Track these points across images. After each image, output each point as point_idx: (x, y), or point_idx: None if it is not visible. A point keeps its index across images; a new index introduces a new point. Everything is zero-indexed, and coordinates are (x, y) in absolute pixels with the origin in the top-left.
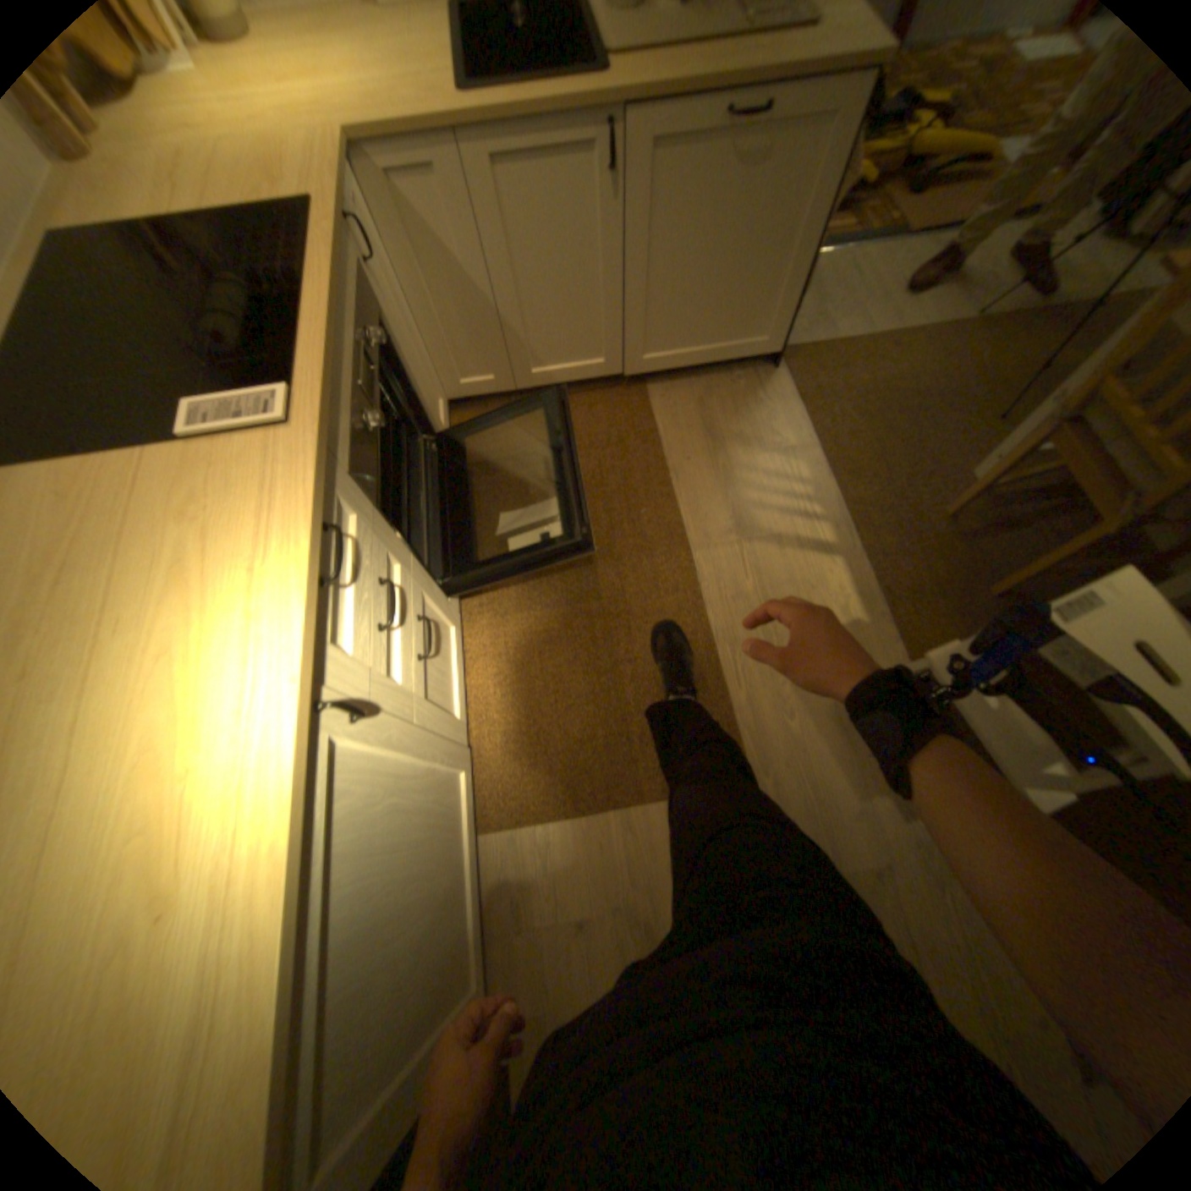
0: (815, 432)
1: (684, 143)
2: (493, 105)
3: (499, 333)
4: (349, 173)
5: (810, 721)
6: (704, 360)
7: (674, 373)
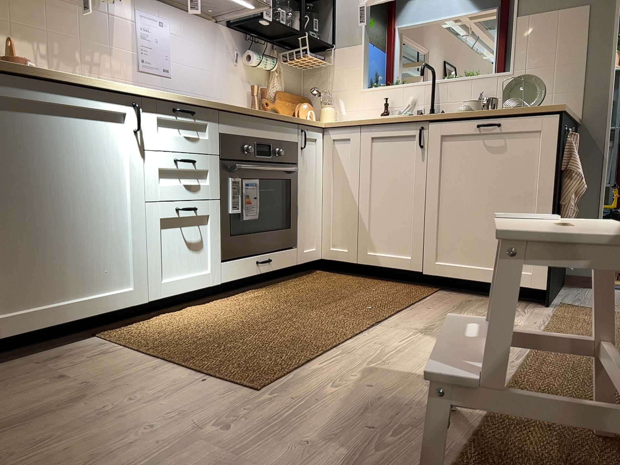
0: (545, 326)
1: (458, 140)
2: (376, 118)
3: (358, 221)
4: (321, 136)
5: (345, 396)
6: (482, 278)
7: (465, 291)
